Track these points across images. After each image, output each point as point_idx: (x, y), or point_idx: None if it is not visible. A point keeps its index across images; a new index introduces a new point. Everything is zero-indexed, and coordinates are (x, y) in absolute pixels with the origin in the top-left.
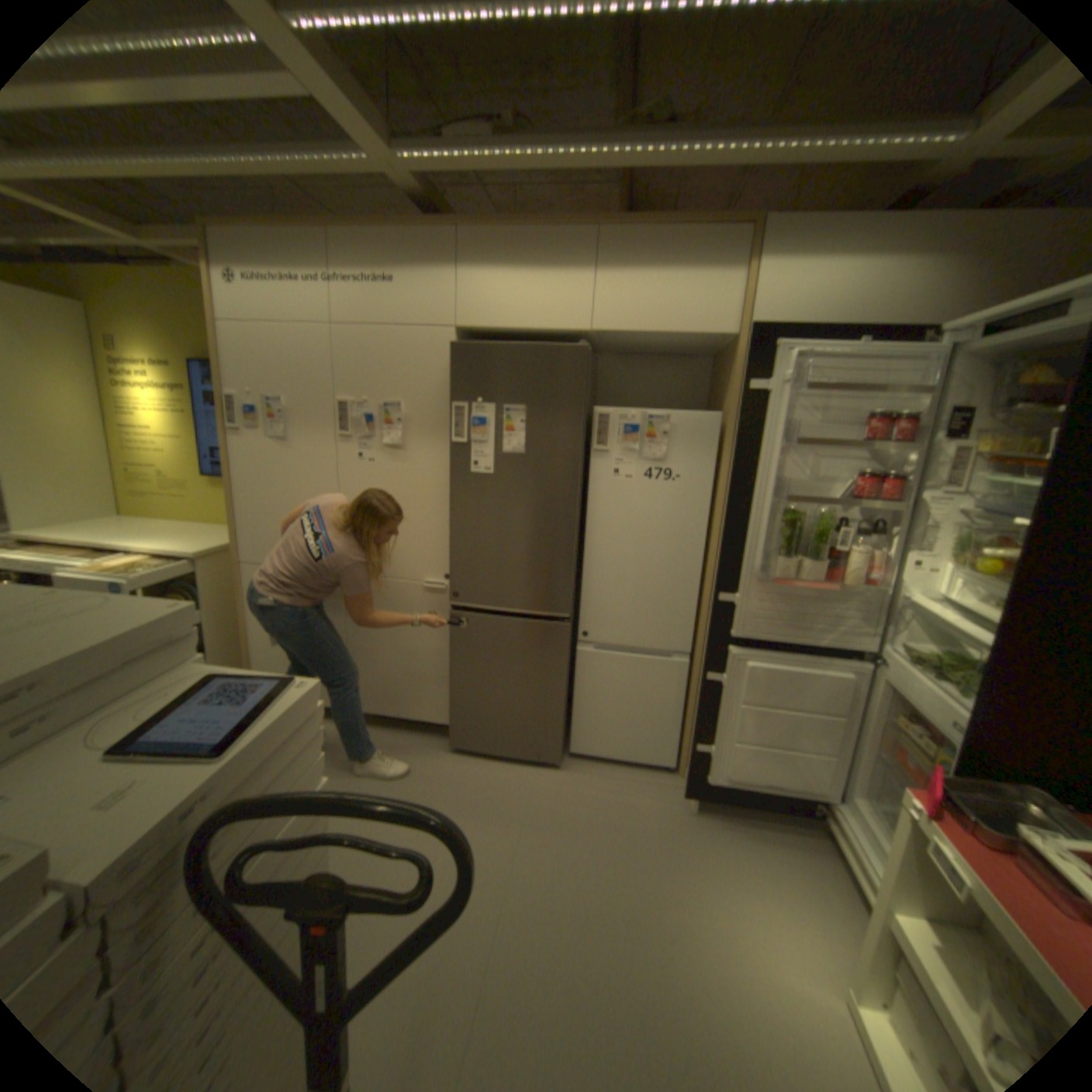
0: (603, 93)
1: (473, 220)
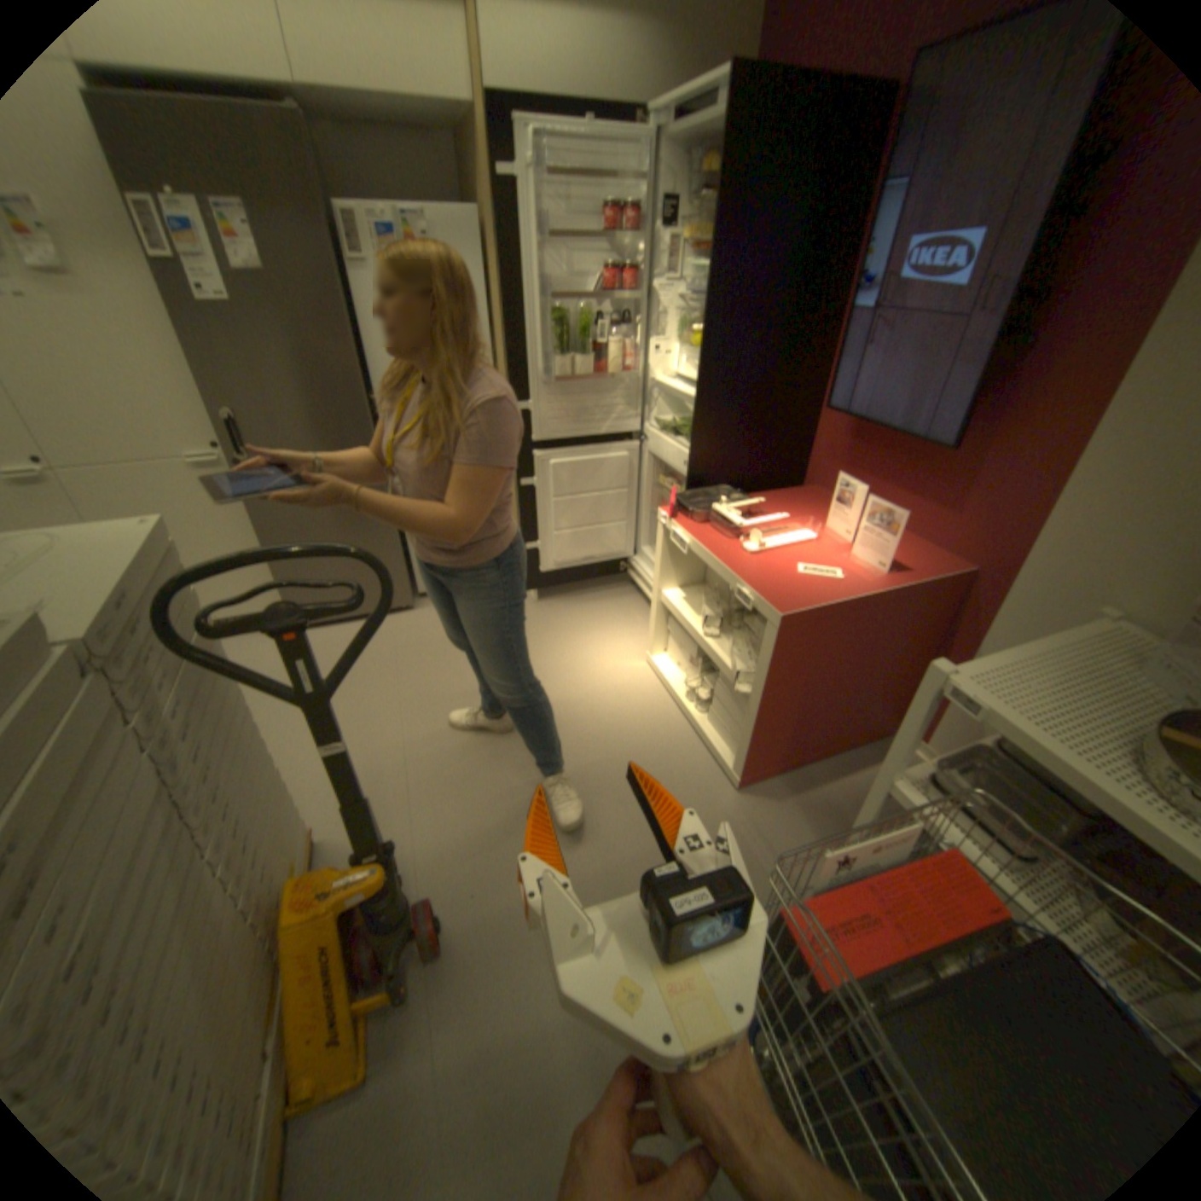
0: None
1: None
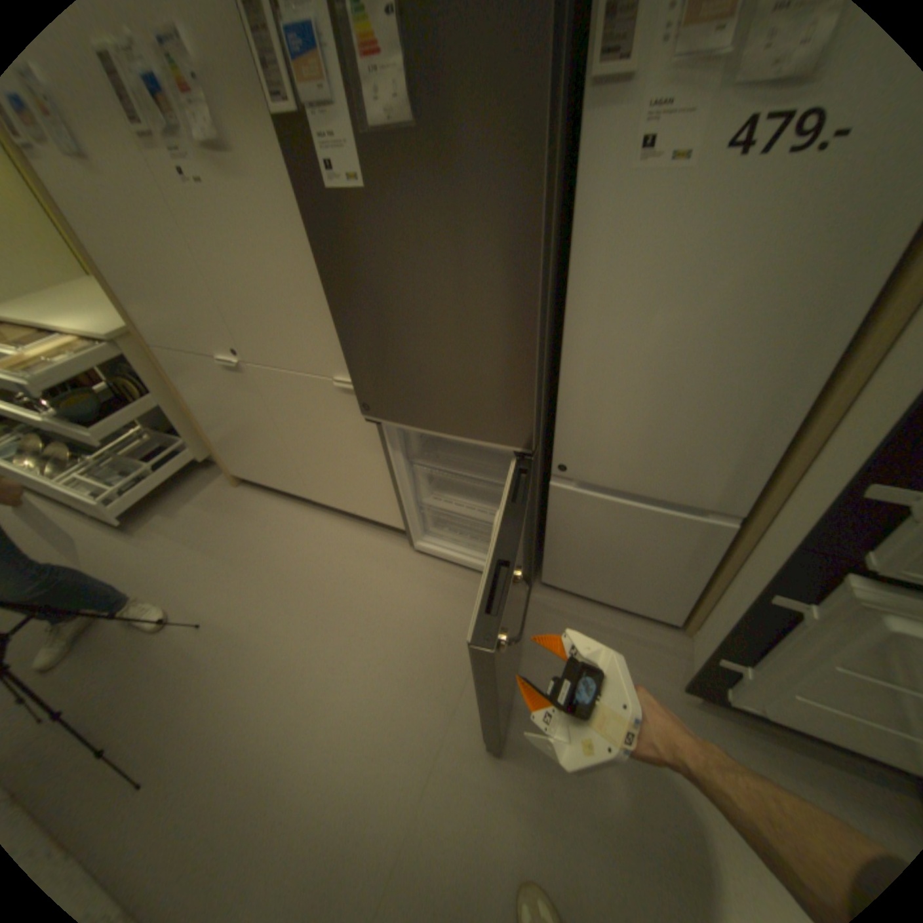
0: None
1: None
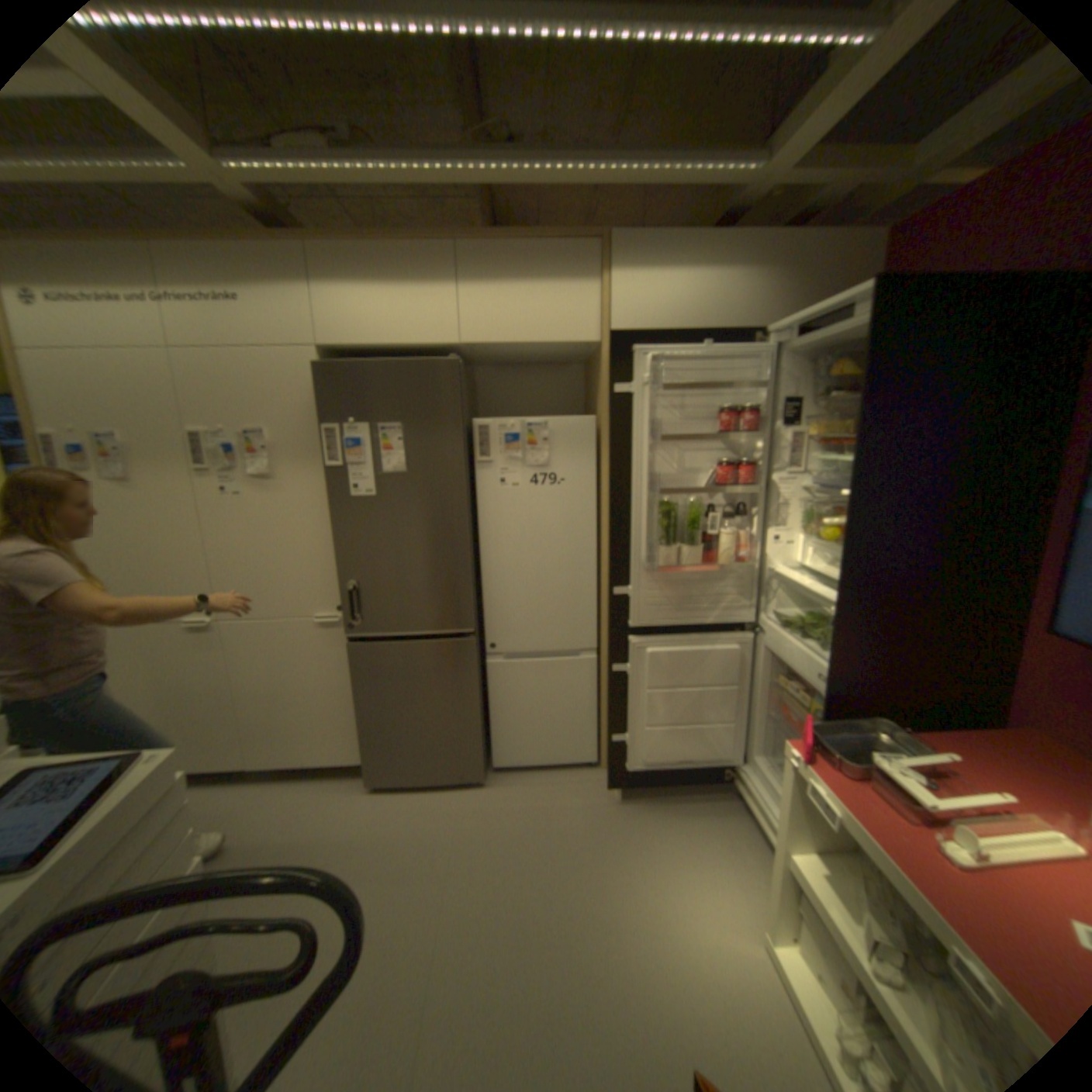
0: (443, 110)
1: (322, 234)
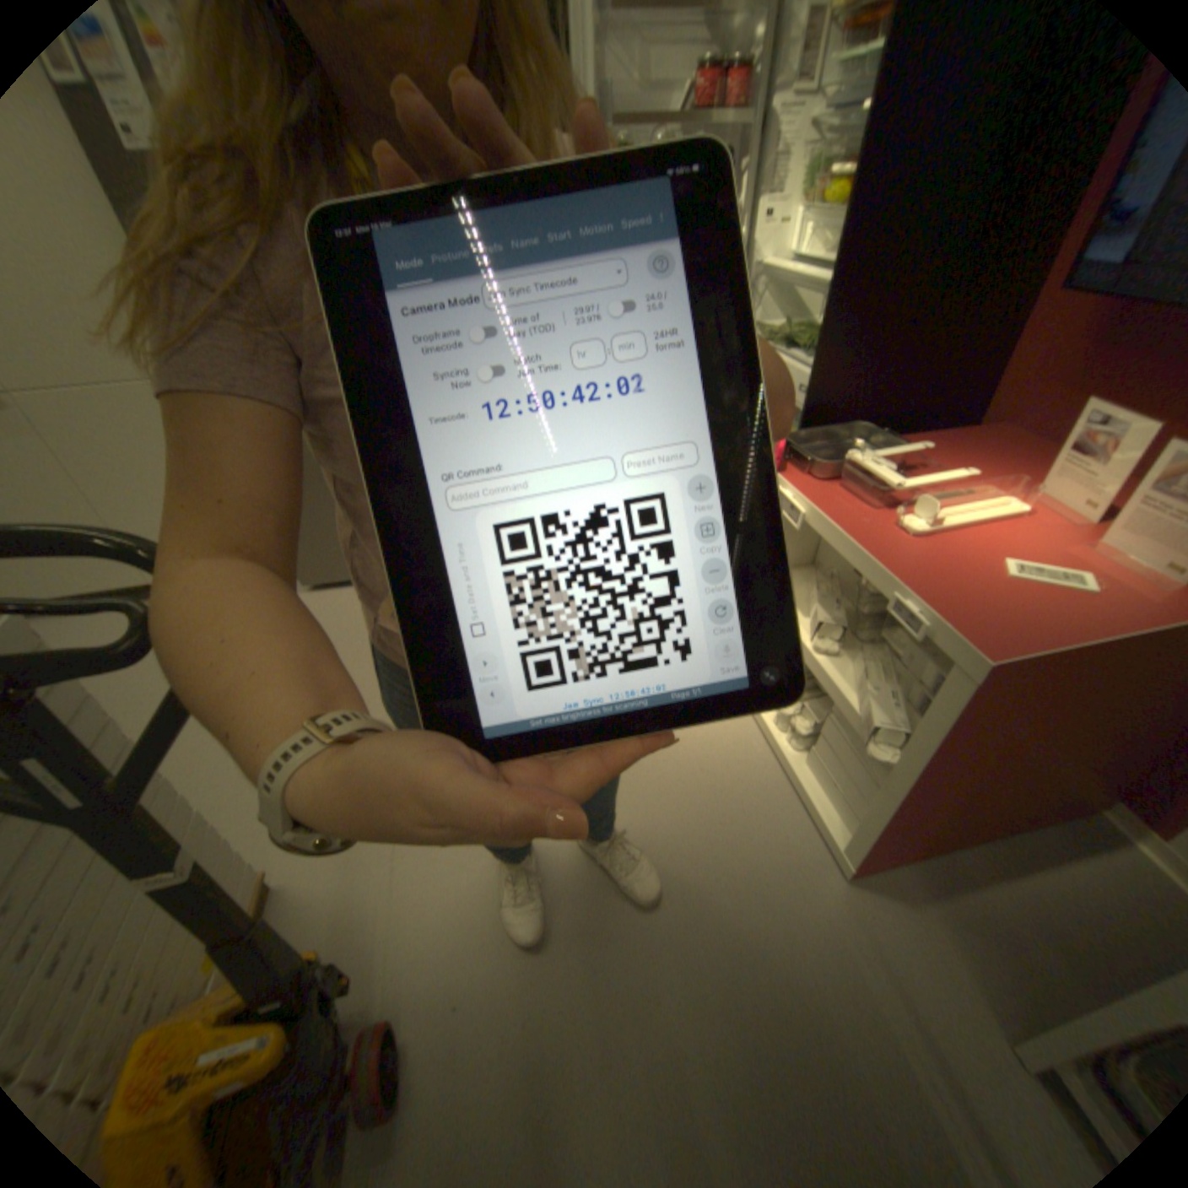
0: None
1: None
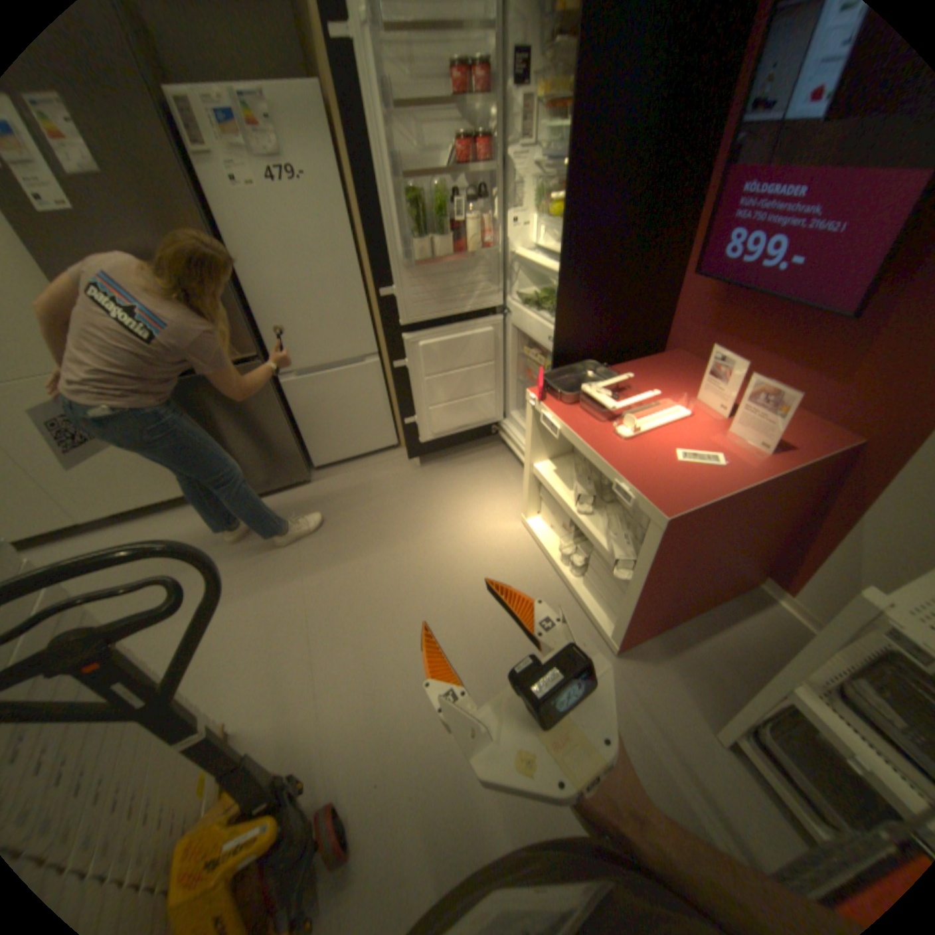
0: None
1: None
